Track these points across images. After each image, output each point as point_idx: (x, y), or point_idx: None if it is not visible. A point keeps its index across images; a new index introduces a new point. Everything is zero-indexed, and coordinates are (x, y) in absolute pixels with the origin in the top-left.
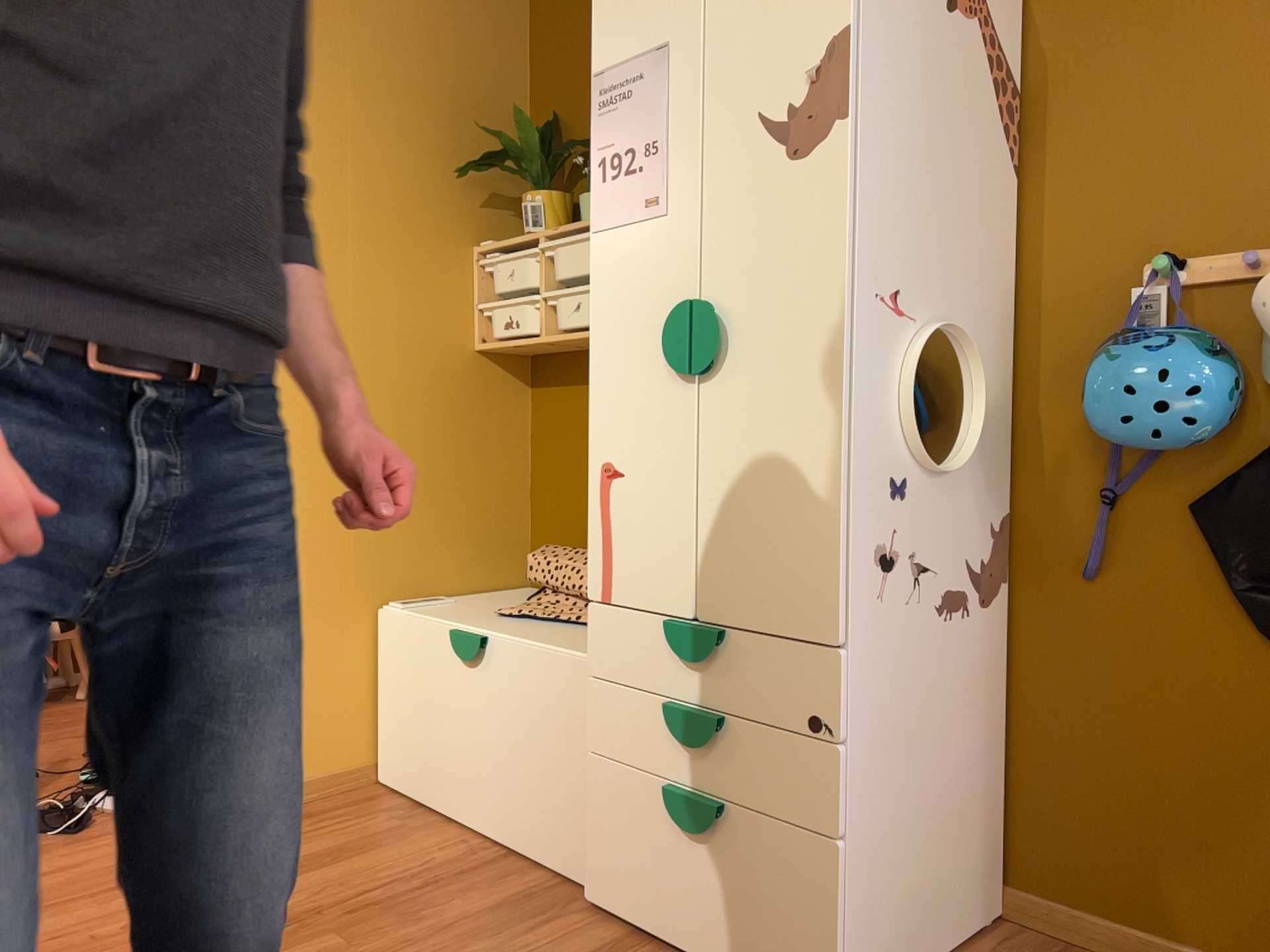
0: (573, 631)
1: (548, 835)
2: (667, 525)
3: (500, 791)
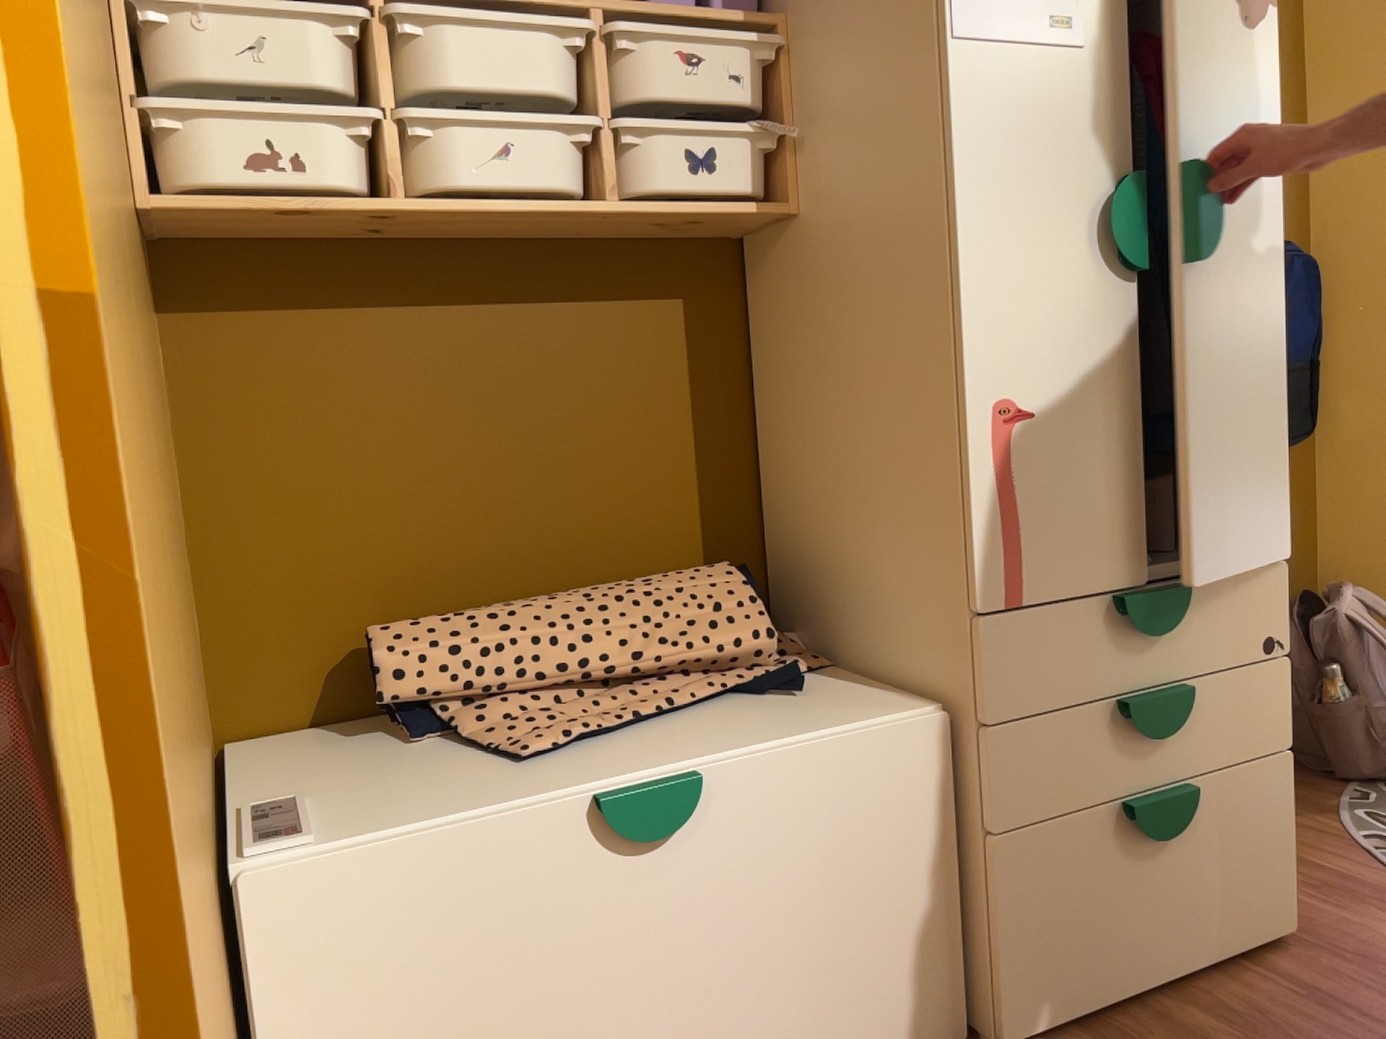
0: (716, 717)
1: (876, 1024)
2: (1108, 473)
3: (756, 1031)
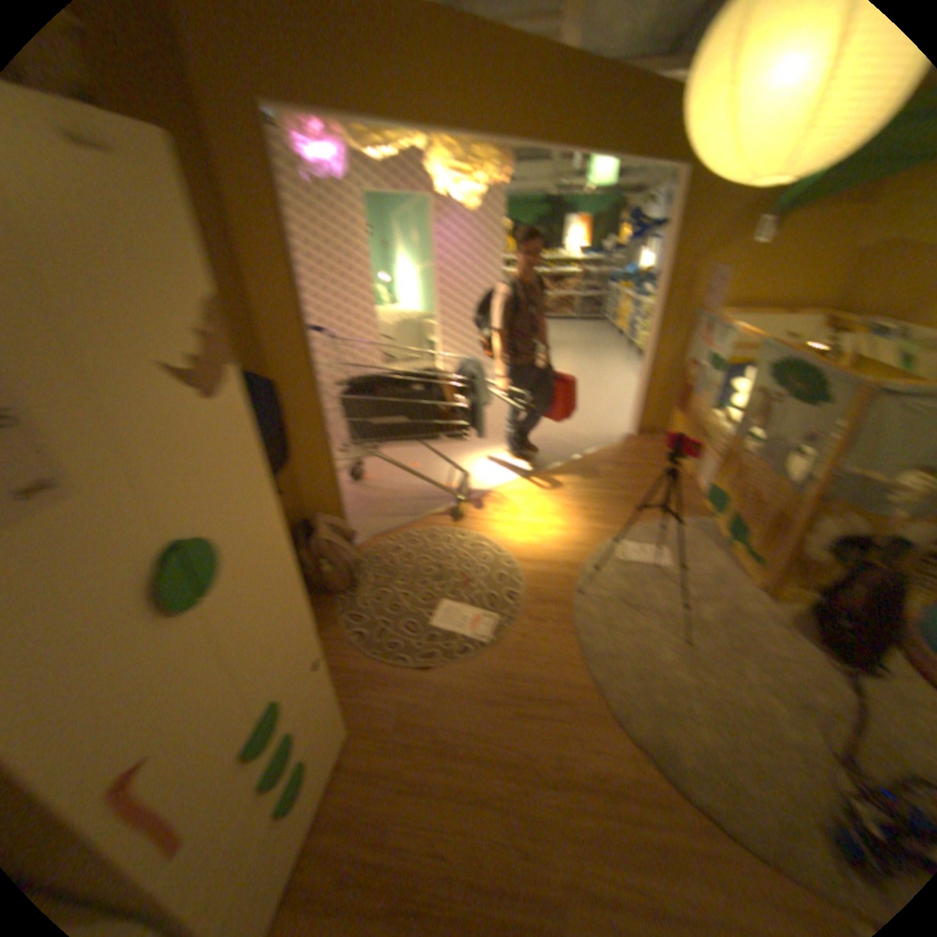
0: None
1: None
2: (214, 717)
3: None
